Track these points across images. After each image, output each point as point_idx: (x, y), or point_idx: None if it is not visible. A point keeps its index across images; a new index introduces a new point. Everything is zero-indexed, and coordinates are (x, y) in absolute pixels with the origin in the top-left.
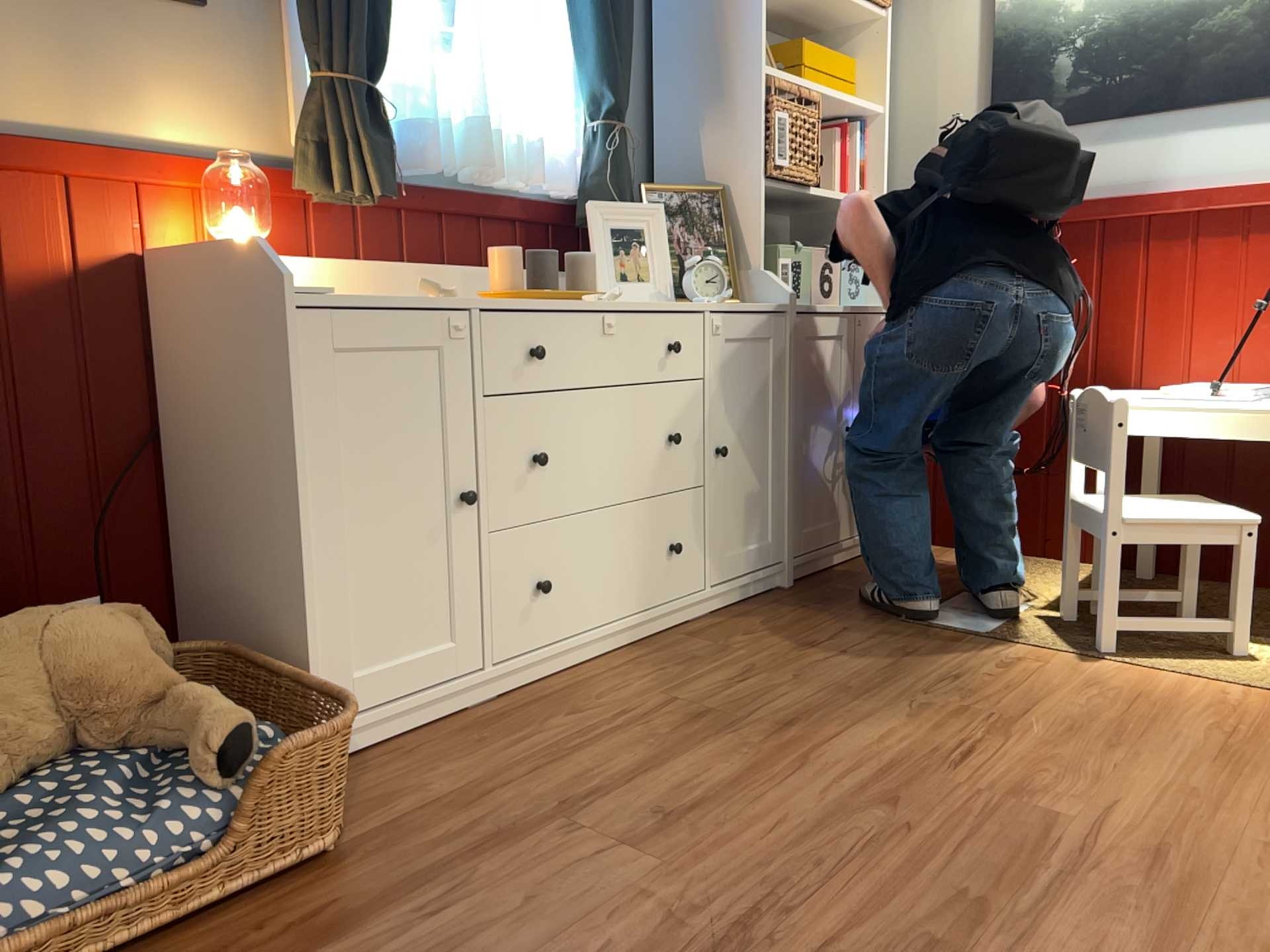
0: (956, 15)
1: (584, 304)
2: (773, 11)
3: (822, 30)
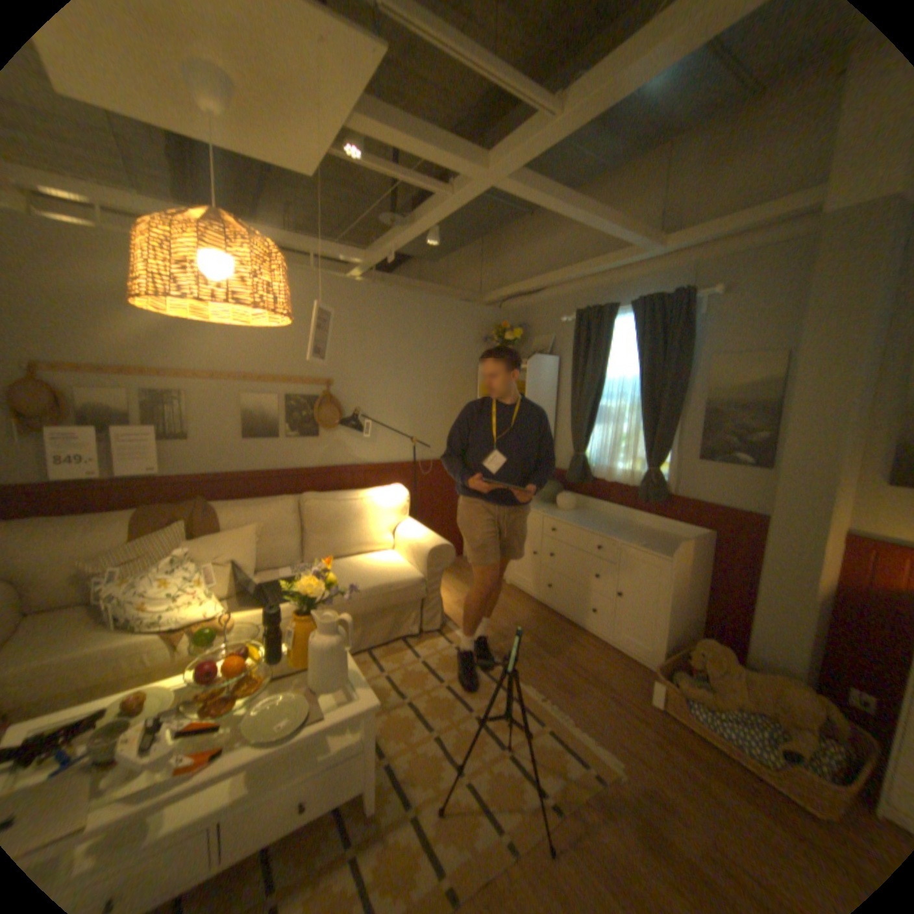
0: None
1: None
2: None
3: None
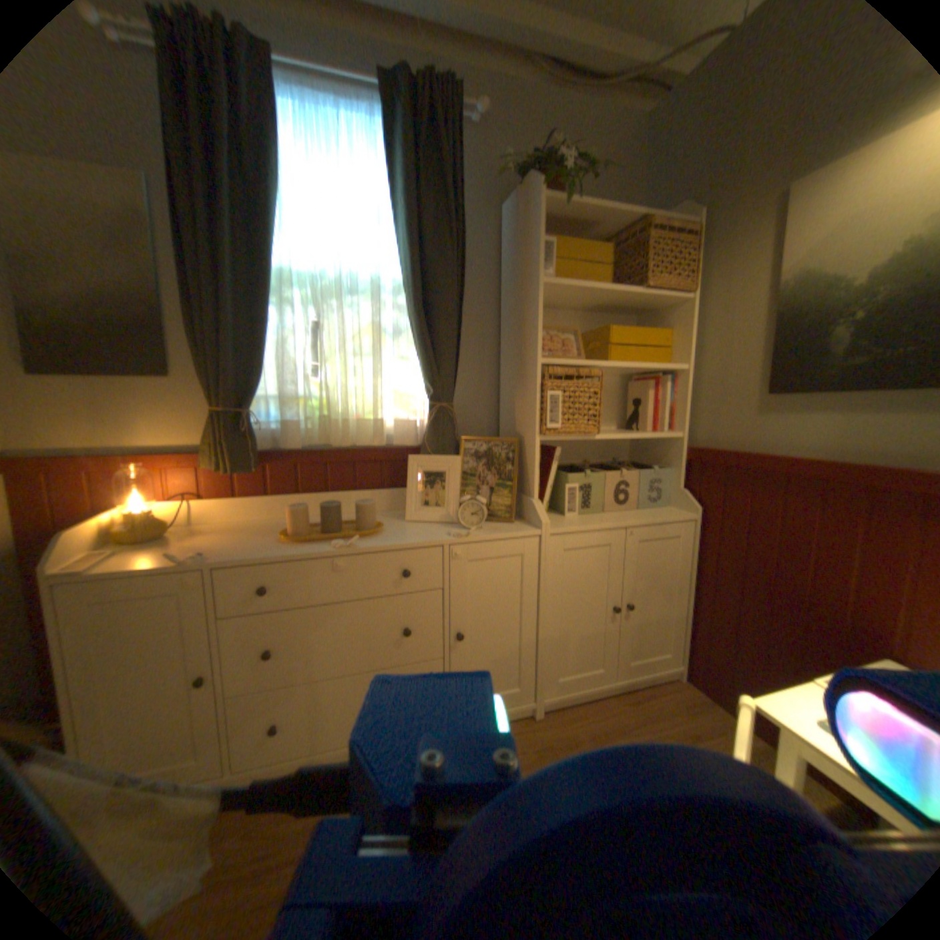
0: (751, 290)
1: (322, 552)
2: (598, 304)
3: (651, 308)
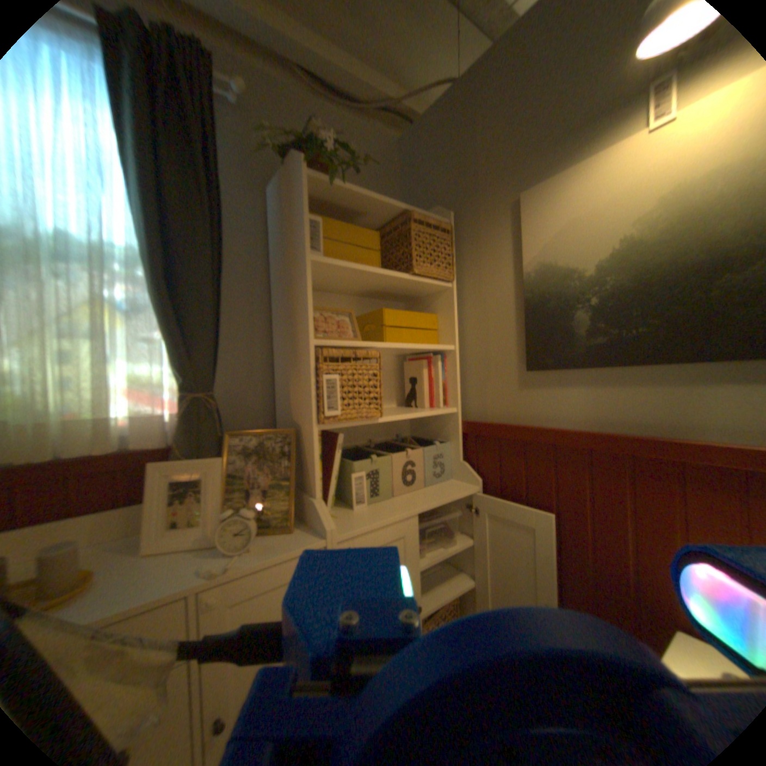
0: (499, 281)
1: None
2: (371, 290)
3: (417, 296)
